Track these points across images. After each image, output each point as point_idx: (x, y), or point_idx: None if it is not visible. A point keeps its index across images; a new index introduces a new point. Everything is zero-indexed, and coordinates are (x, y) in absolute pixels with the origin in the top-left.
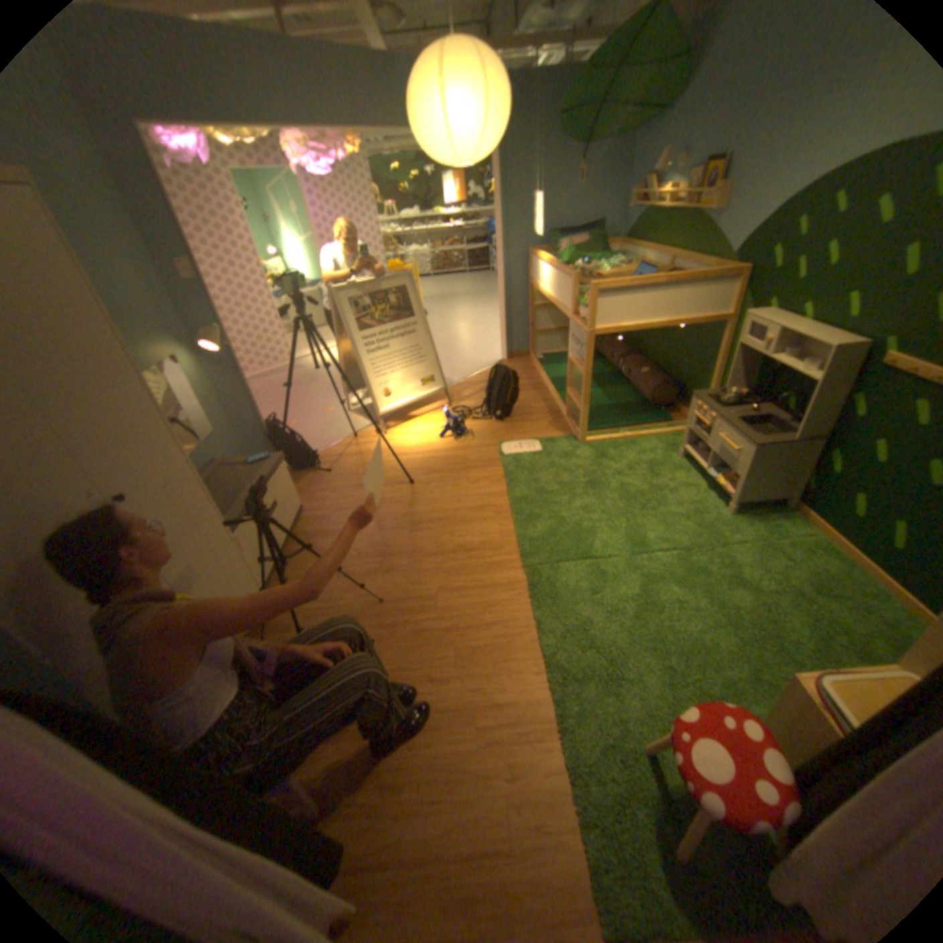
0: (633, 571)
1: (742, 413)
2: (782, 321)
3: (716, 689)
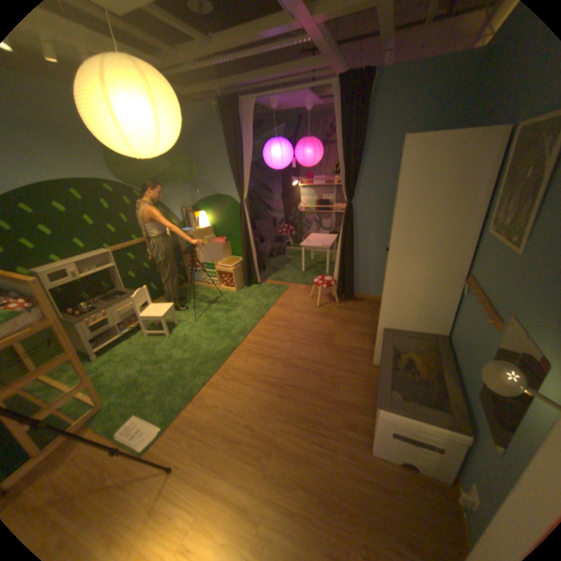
0: (210, 323)
1: (99, 305)
2: (64, 263)
3: (232, 299)
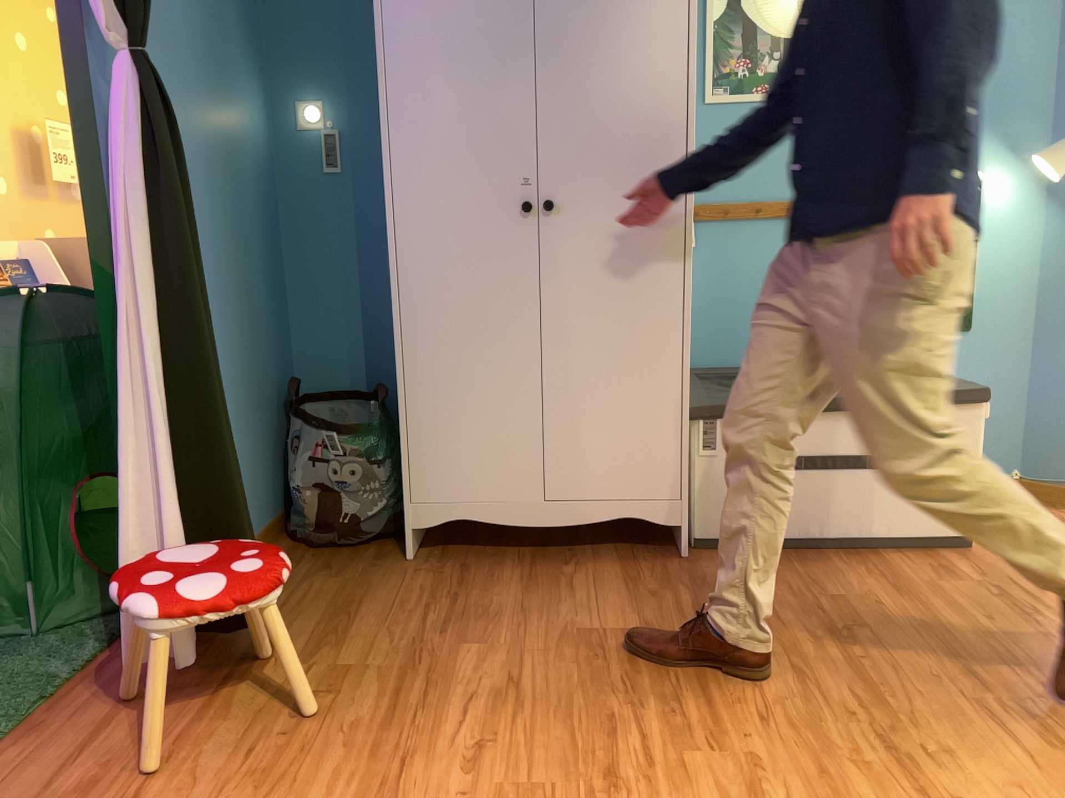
0: None
1: None
2: None
3: None
